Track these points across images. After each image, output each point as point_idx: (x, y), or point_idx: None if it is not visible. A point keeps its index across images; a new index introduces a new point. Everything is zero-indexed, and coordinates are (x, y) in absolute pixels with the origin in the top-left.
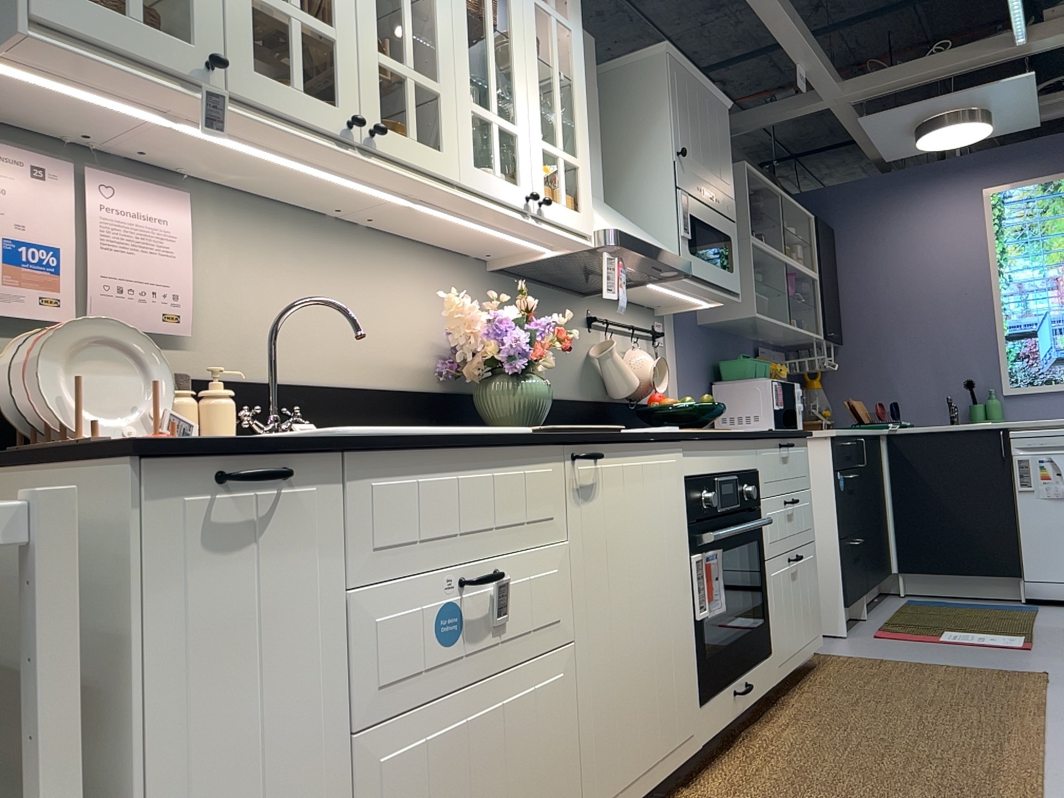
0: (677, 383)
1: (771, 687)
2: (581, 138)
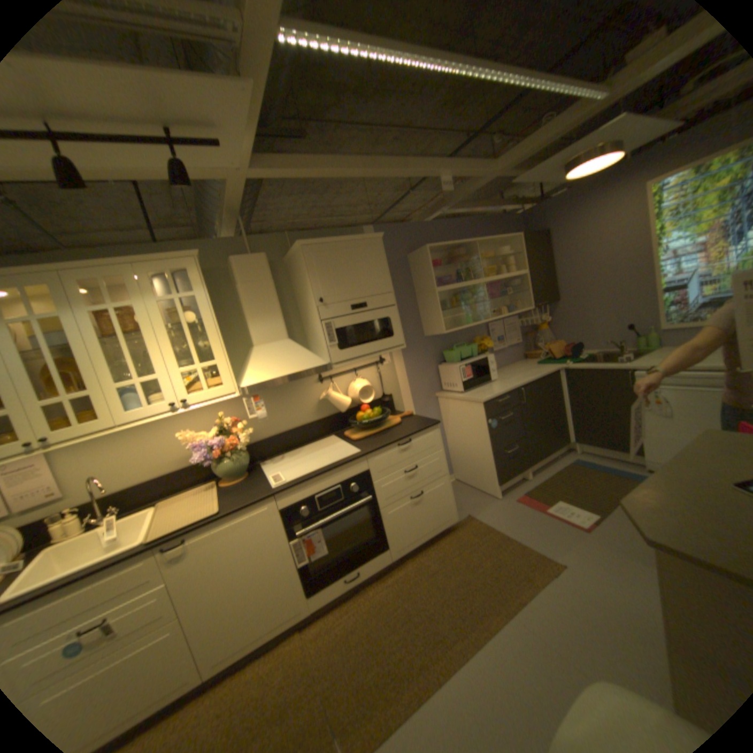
0: (403, 377)
1: (389, 565)
2: (214, 349)
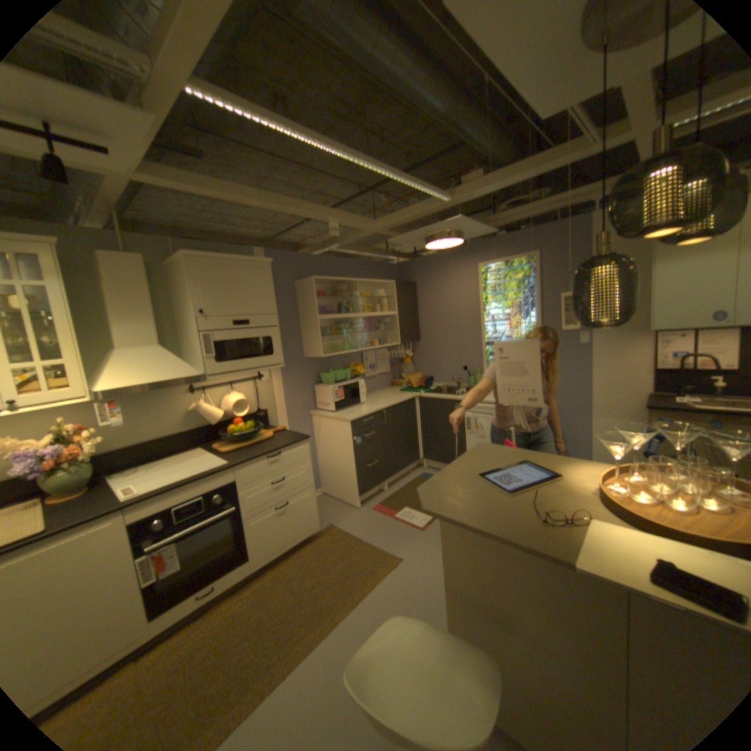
0: (281, 394)
1: (246, 576)
2: (64, 346)
